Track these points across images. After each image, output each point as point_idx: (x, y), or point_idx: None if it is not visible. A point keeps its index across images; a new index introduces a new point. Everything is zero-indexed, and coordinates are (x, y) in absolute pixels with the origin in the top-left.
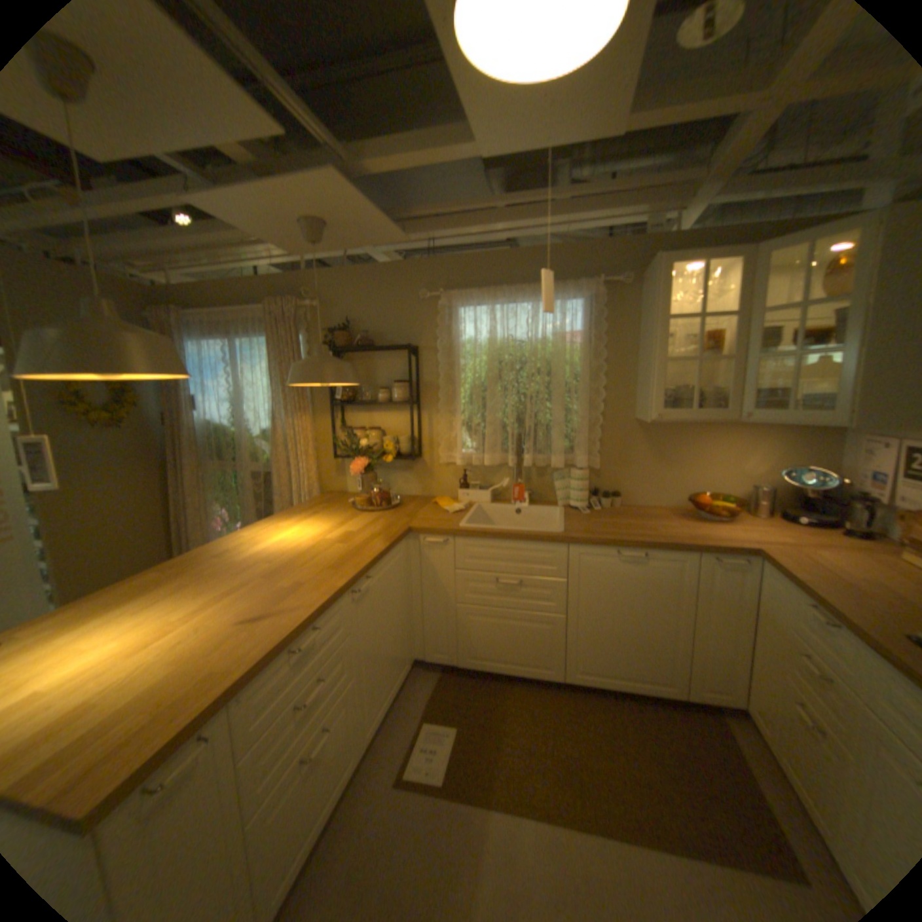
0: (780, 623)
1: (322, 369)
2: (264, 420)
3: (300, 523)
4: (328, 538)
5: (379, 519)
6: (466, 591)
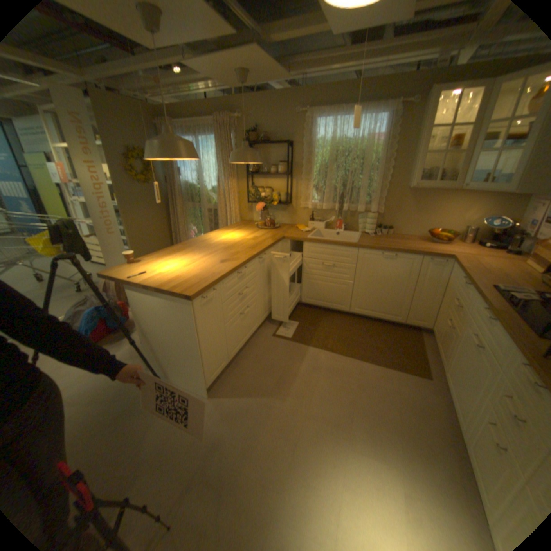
0: (453, 288)
1: (246, 155)
2: (213, 181)
3: (233, 232)
4: (247, 238)
5: (269, 232)
6: (307, 268)
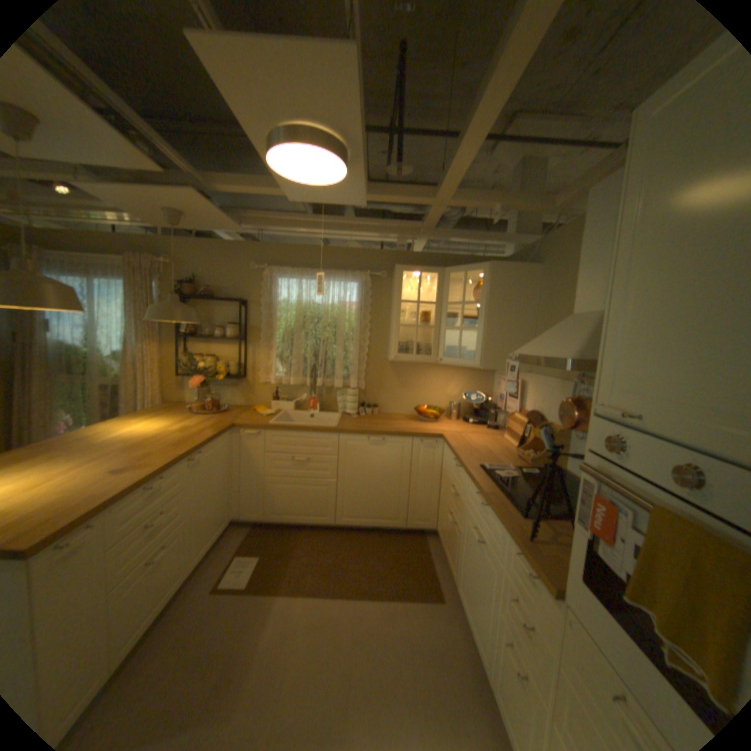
0: (447, 473)
1: (175, 311)
2: (116, 342)
3: (147, 420)
4: (171, 428)
5: (211, 418)
6: (272, 467)
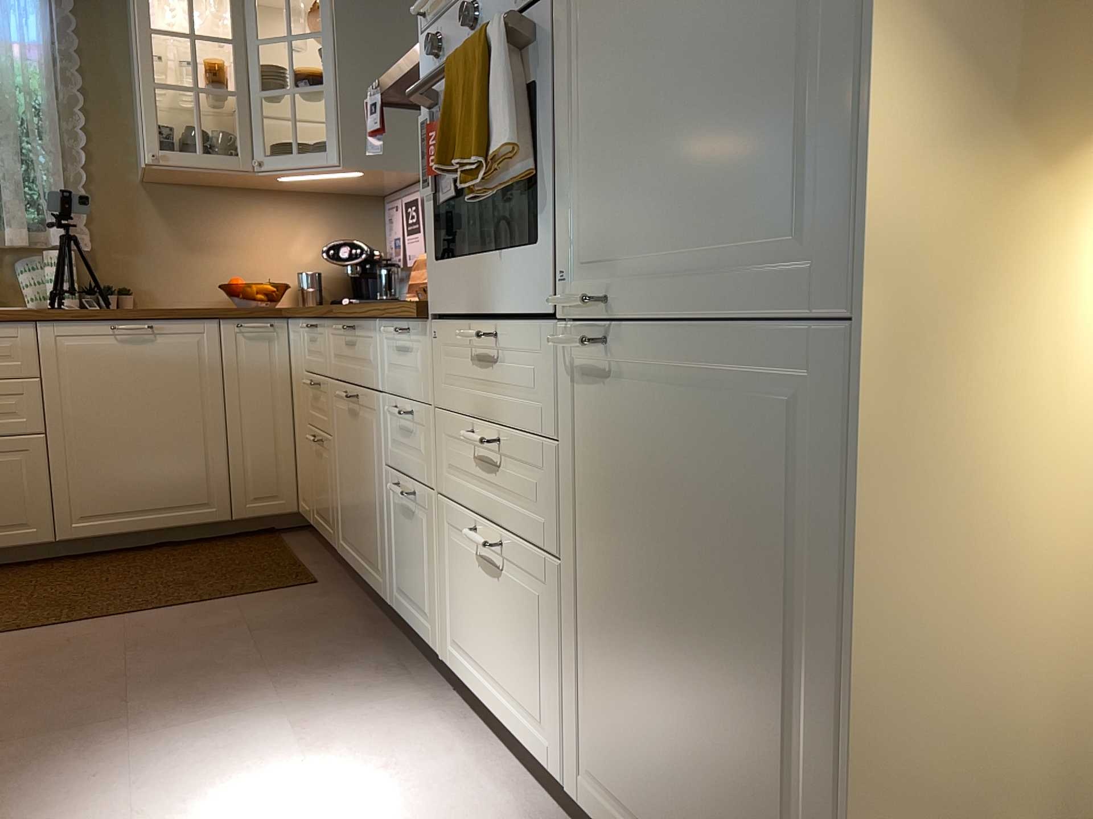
0: (299, 374)
1: None
2: None
3: None
4: None
5: None
6: None
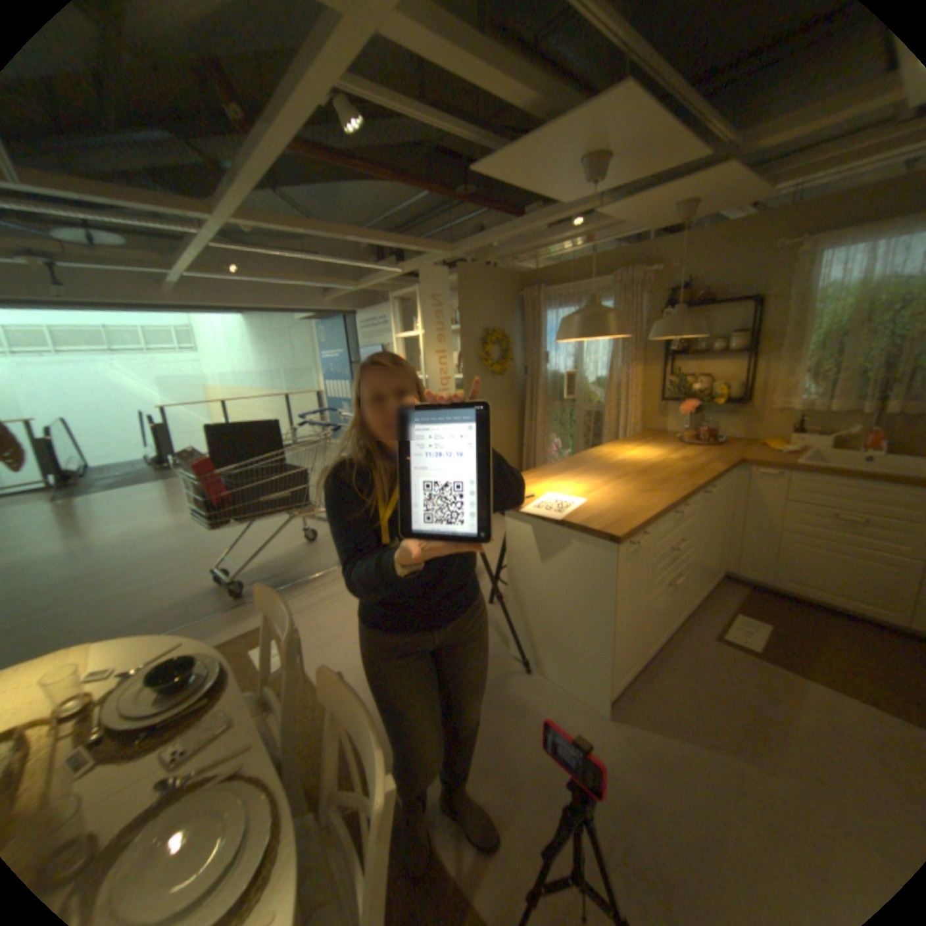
0: None
1: (683, 324)
2: (599, 369)
3: (639, 447)
4: (670, 457)
5: (709, 450)
6: (796, 521)
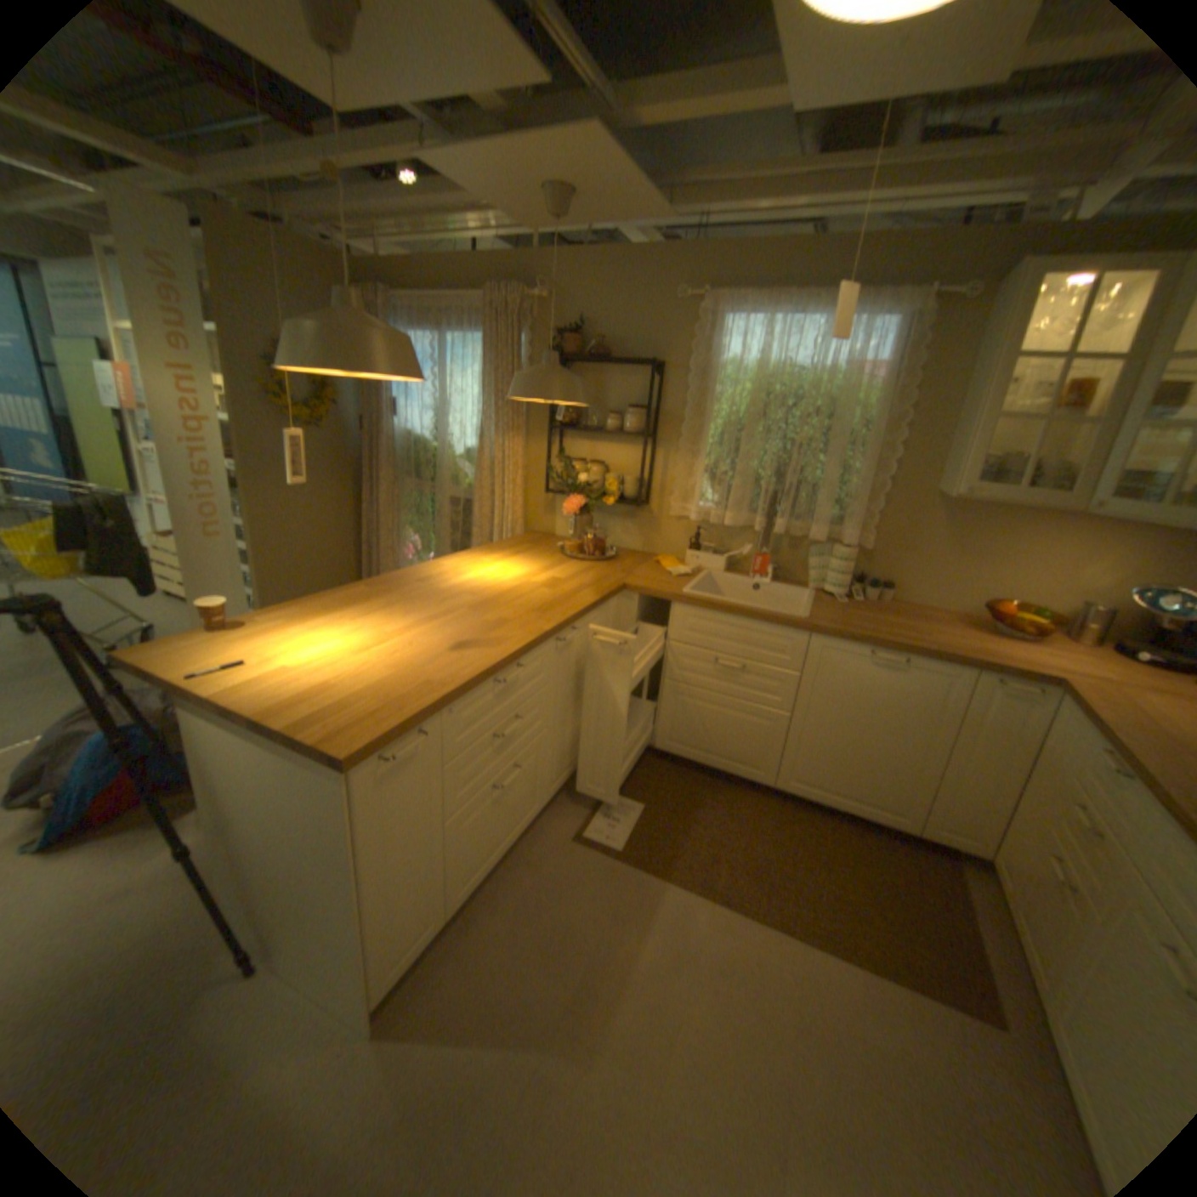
0: (1063, 769)
1: (550, 382)
2: (470, 436)
3: (502, 560)
4: (534, 581)
5: (590, 570)
6: (678, 667)
